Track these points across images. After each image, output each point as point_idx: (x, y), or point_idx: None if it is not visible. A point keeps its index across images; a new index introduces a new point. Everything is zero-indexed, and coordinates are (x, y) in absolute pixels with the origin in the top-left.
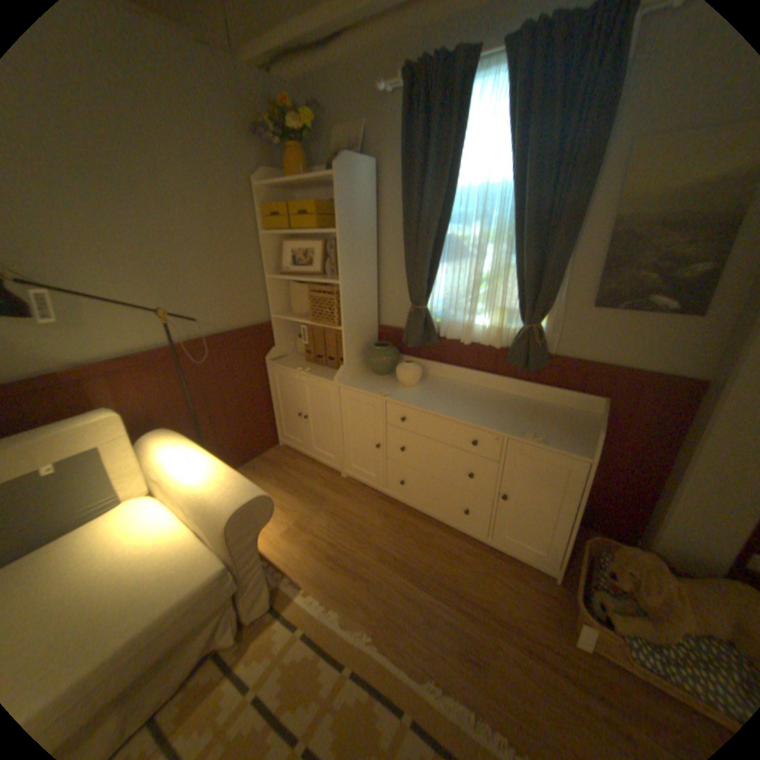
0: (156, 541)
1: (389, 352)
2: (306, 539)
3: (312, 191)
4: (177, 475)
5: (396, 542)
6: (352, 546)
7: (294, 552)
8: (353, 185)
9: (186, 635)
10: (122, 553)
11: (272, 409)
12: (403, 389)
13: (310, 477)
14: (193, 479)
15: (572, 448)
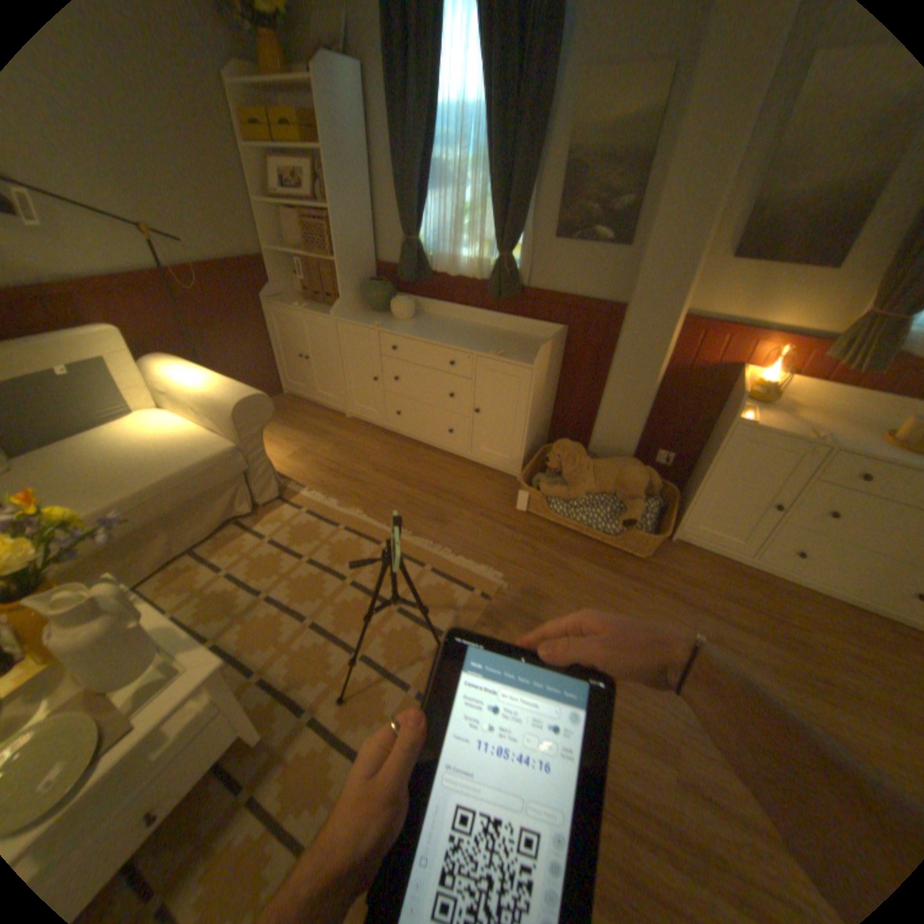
0: (174, 432)
1: (383, 288)
2: (311, 459)
3: (296, 98)
4: (184, 383)
5: (391, 460)
6: (352, 463)
7: (300, 467)
8: (336, 96)
9: (210, 489)
10: (146, 438)
11: (273, 354)
12: (396, 323)
13: (316, 418)
14: (200, 384)
15: (521, 361)
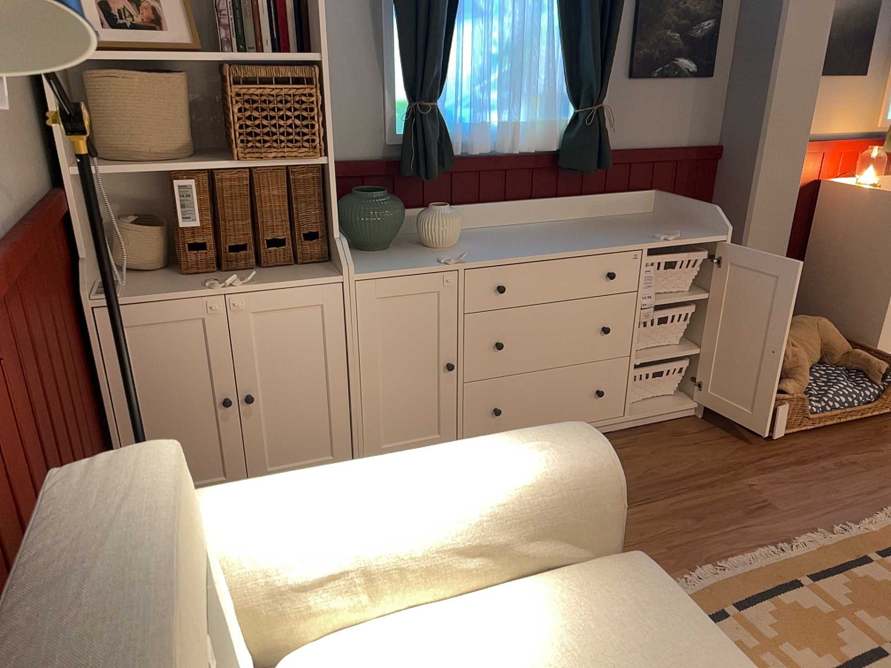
0: (501, 632)
1: (394, 198)
2: None
3: None
4: (404, 502)
5: None
6: None
7: None
8: None
9: None
10: None
11: (107, 439)
12: (453, 251)
13: None
14: (454, 477)
15: (699, 234)
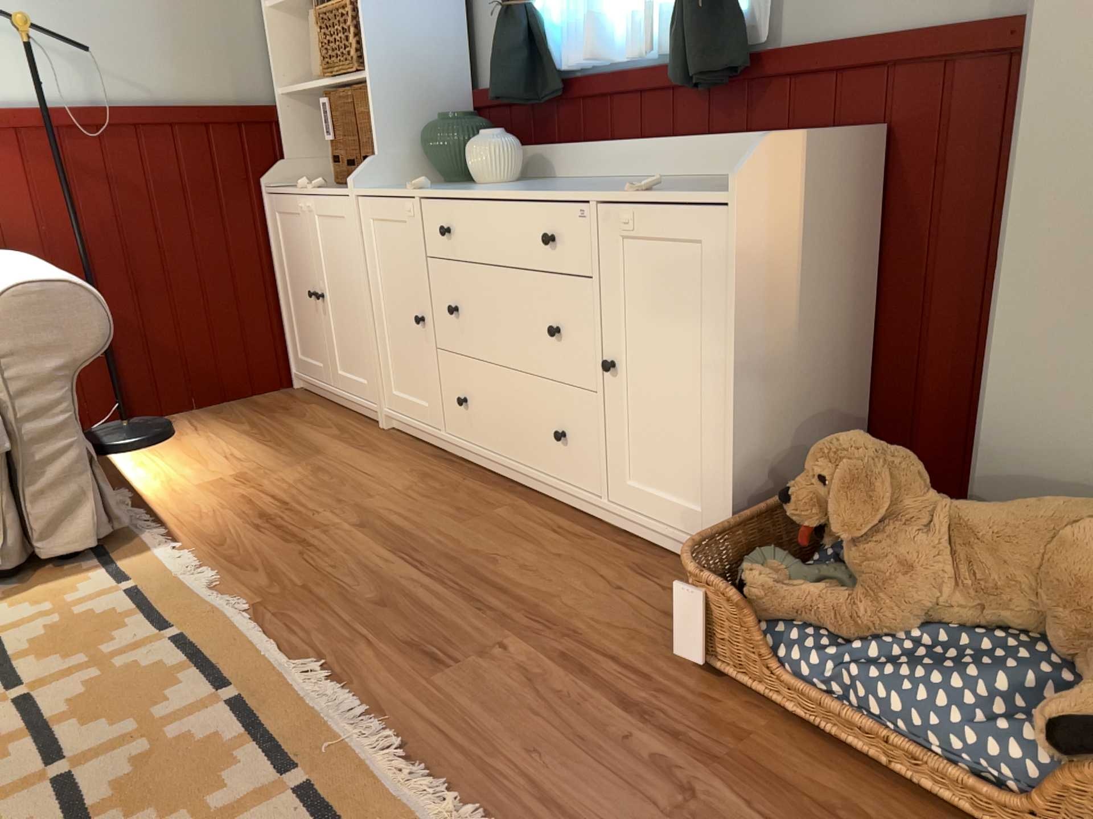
0: None
1: (461, 123)
2: (244, 492)
3: None
4: None
5: (414, 508)
6: (321, 506)
7: (207, 504)
8: None
9: None
10: None
11: (278, 300)
12: (471, 186)
13: (318, 426)
14: None
15: (707, 190)
